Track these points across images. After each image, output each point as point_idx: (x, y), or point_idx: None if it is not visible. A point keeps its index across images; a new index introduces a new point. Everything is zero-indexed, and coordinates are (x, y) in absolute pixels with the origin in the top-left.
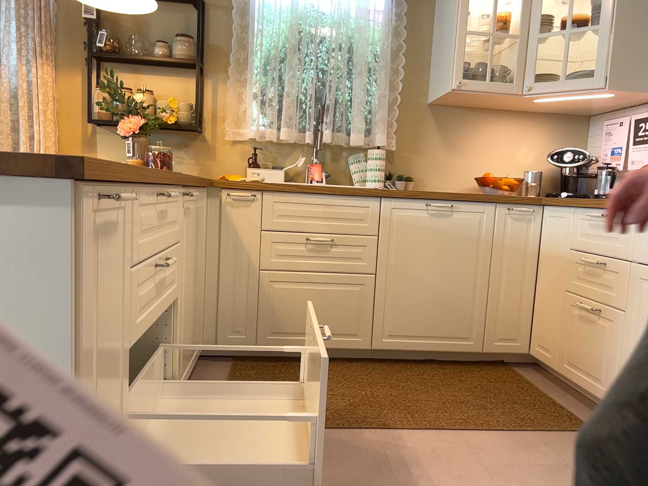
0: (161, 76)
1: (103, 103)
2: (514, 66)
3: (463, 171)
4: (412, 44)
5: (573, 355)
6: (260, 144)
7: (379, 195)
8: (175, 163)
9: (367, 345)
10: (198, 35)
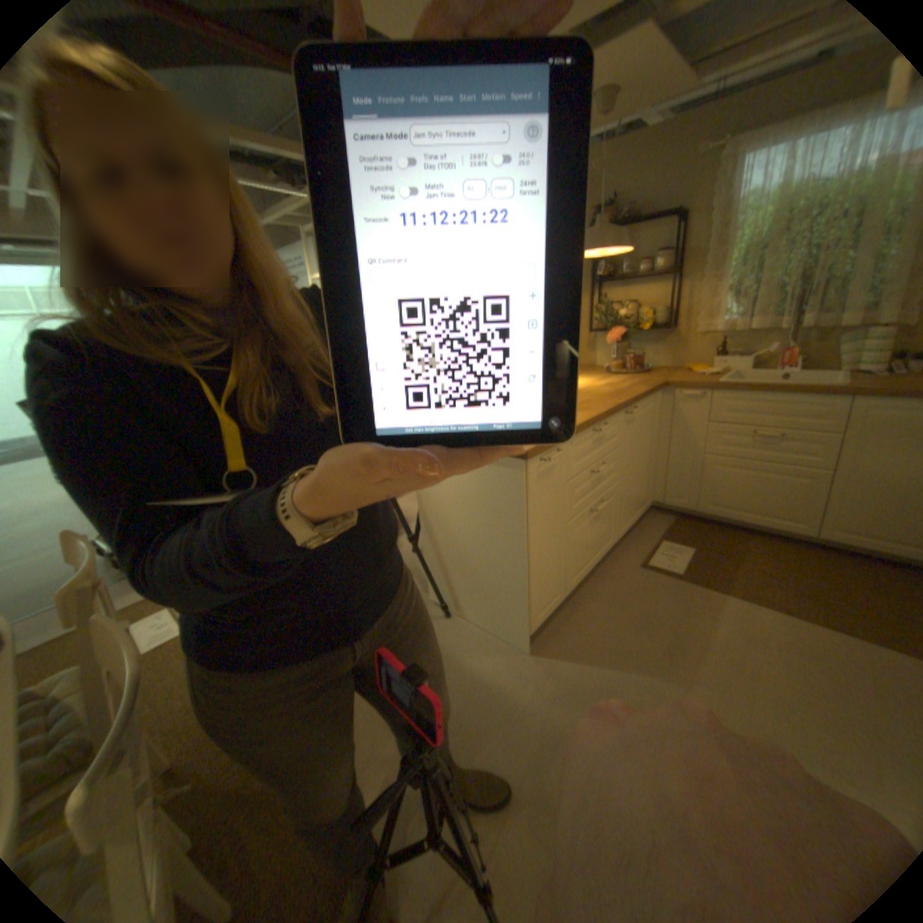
0: (645, 283)
1: (599, 314)
2: None
3: None
4: None
5: None
6: (733, 331)
7: (852, 393)
8: (652, 353)
9: (815, 532)
10: (679, 240)
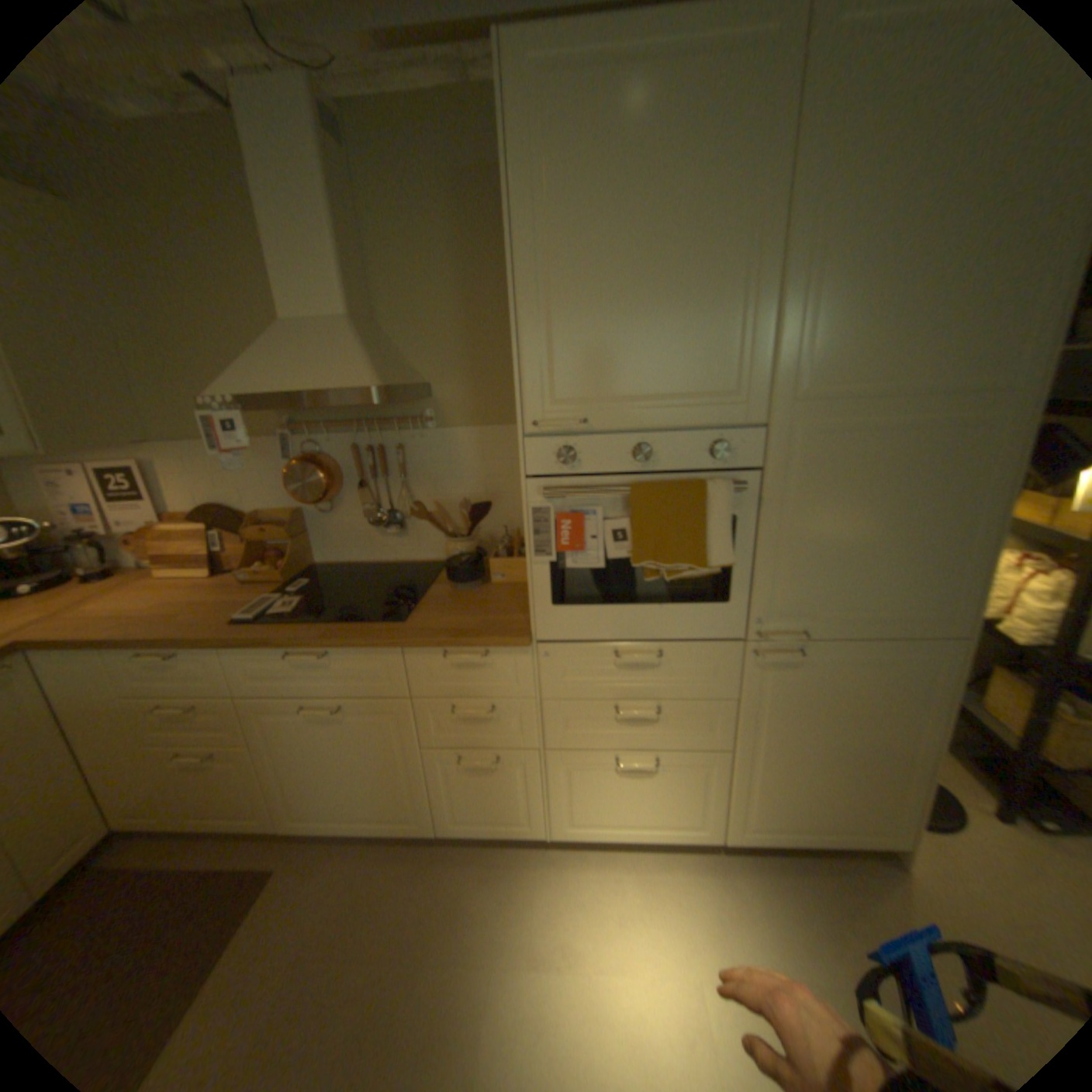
0: None
1: None
2: None
3: None
4: None
5: (191, 808)
6: None
7: None
8: None
9: None
10: None
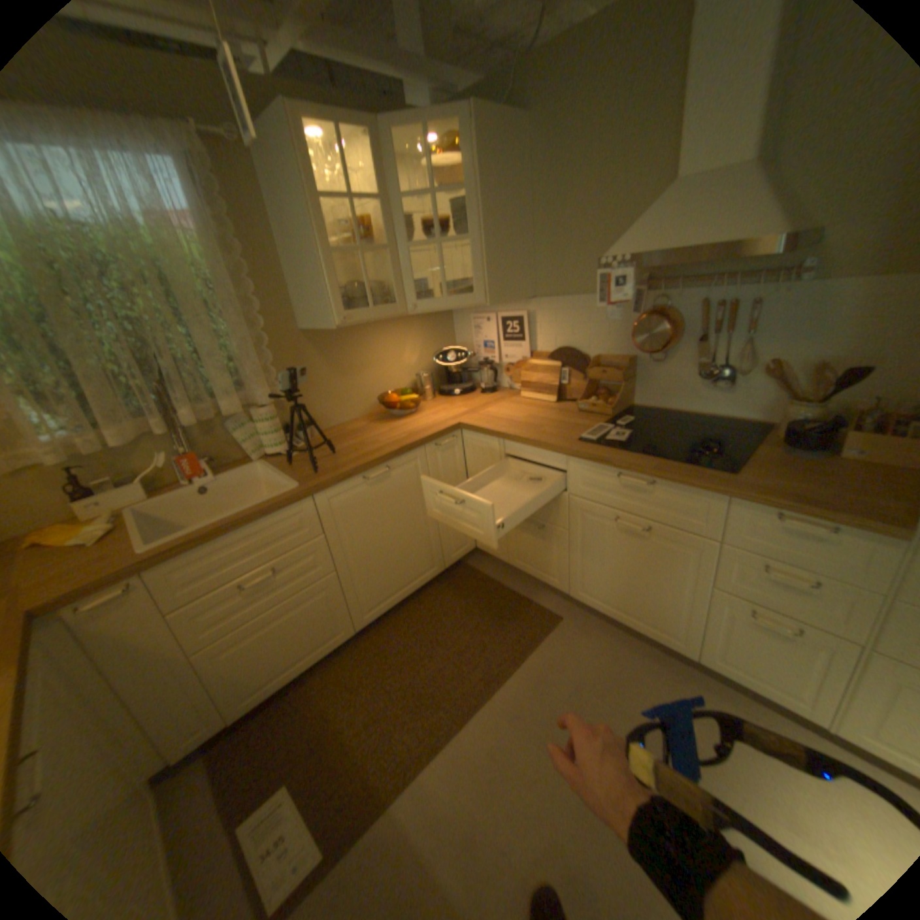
0: None
1: None
2: (385, 278)
3: (359, 393)
4: (249, 258)
5: (521, 553)
6: (73, 459)
7: (310, 496)
8: None
9: (351, 633)
10: None
